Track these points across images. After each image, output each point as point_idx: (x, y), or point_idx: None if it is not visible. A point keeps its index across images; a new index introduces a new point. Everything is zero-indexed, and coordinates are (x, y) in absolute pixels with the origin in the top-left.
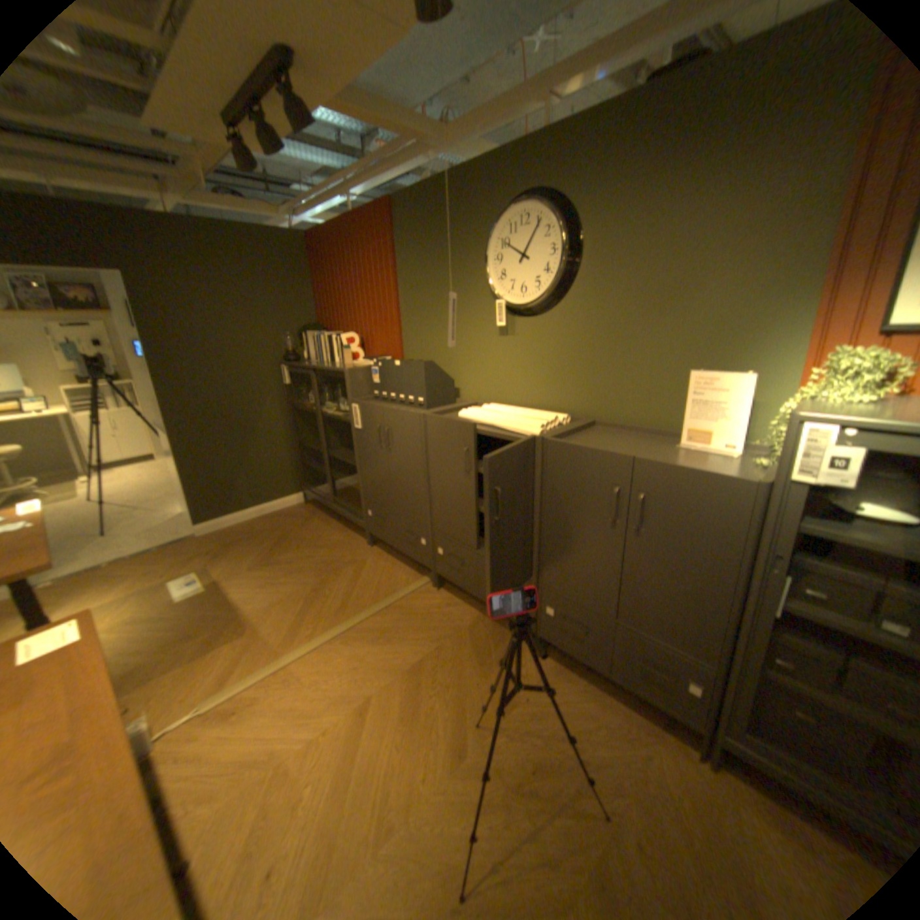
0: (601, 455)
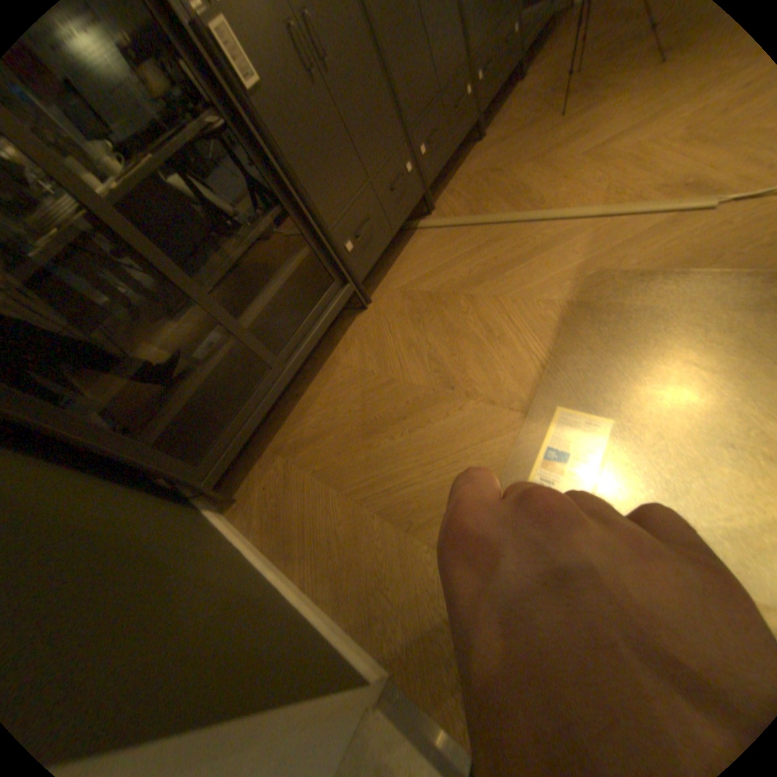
0: None
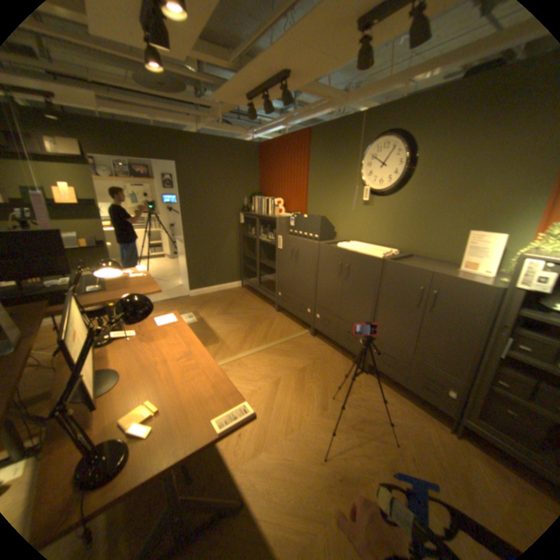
0: (416, 270)
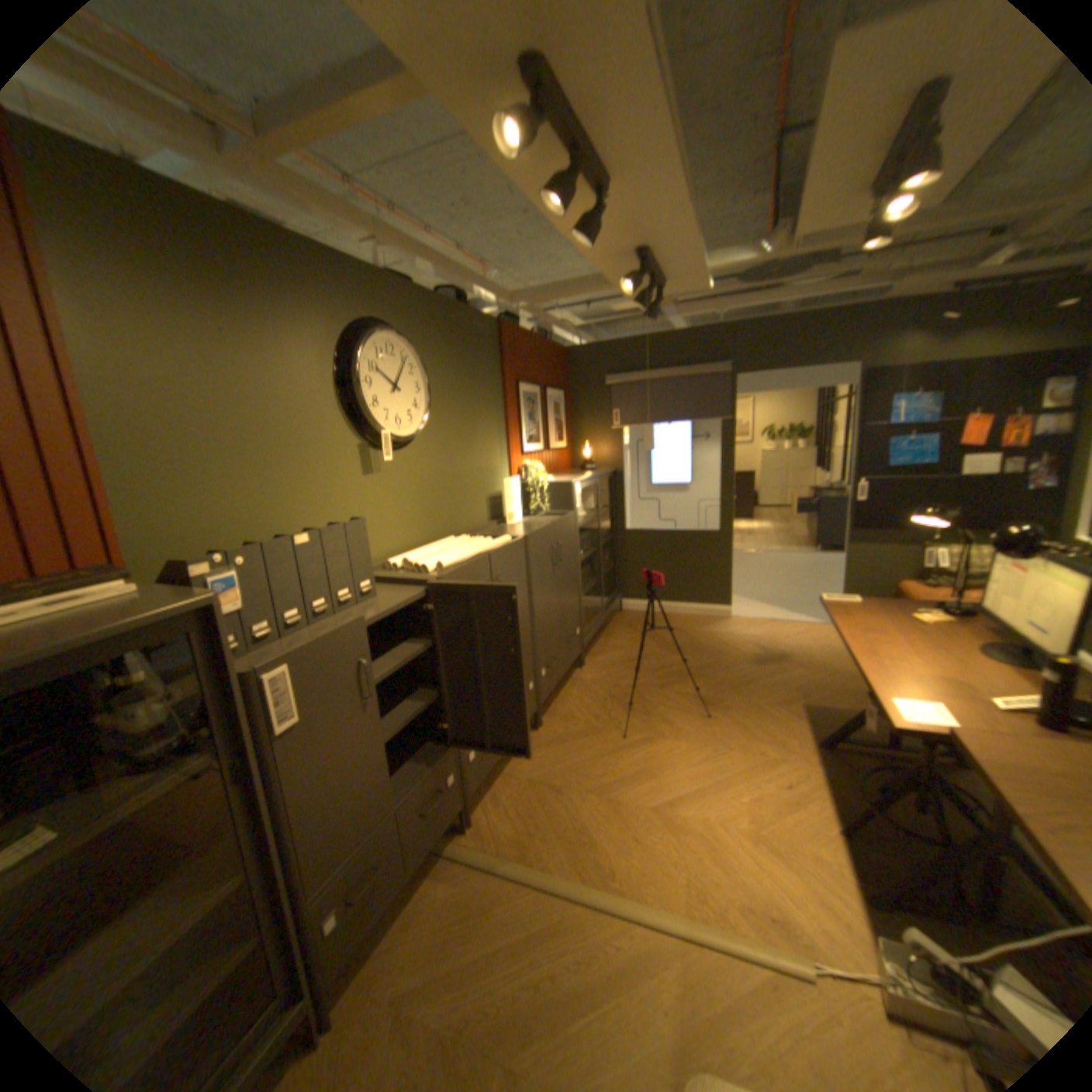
0: (545, 531)
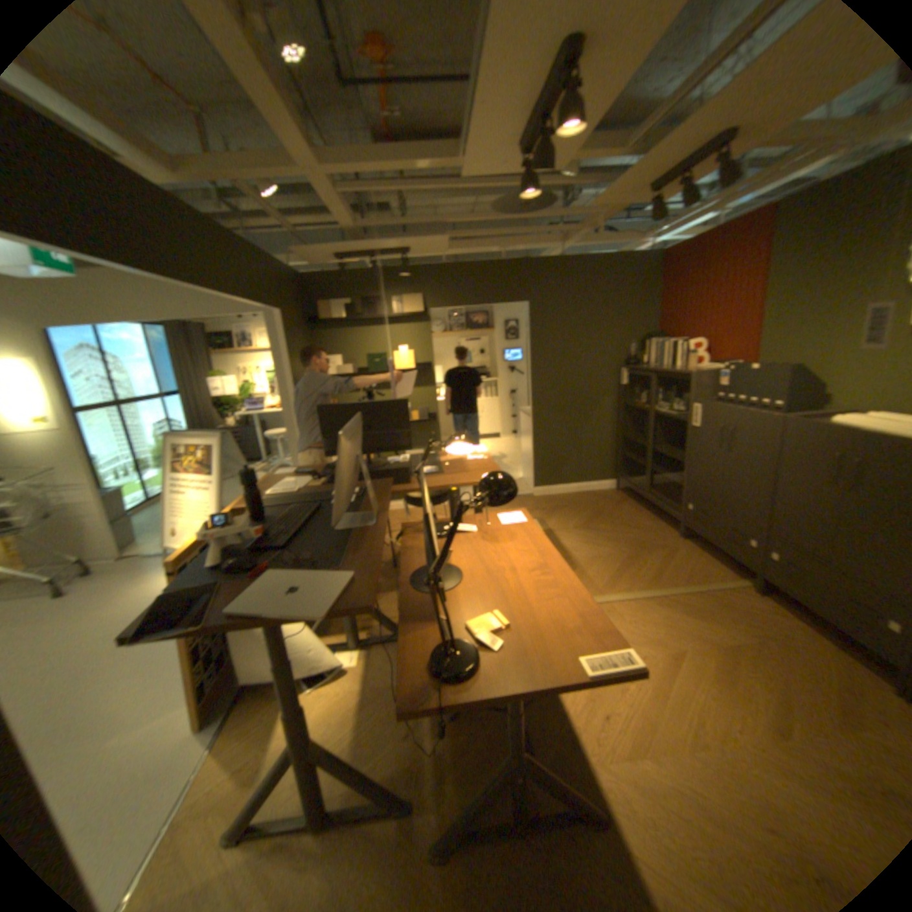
0: None
